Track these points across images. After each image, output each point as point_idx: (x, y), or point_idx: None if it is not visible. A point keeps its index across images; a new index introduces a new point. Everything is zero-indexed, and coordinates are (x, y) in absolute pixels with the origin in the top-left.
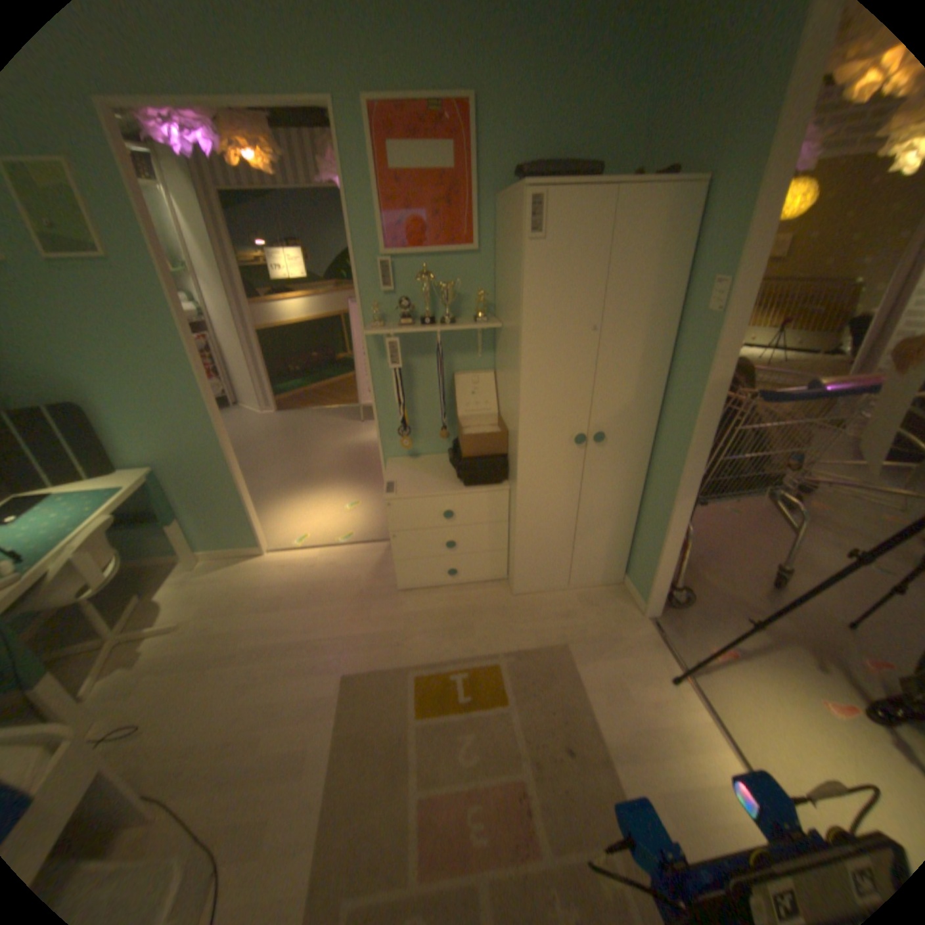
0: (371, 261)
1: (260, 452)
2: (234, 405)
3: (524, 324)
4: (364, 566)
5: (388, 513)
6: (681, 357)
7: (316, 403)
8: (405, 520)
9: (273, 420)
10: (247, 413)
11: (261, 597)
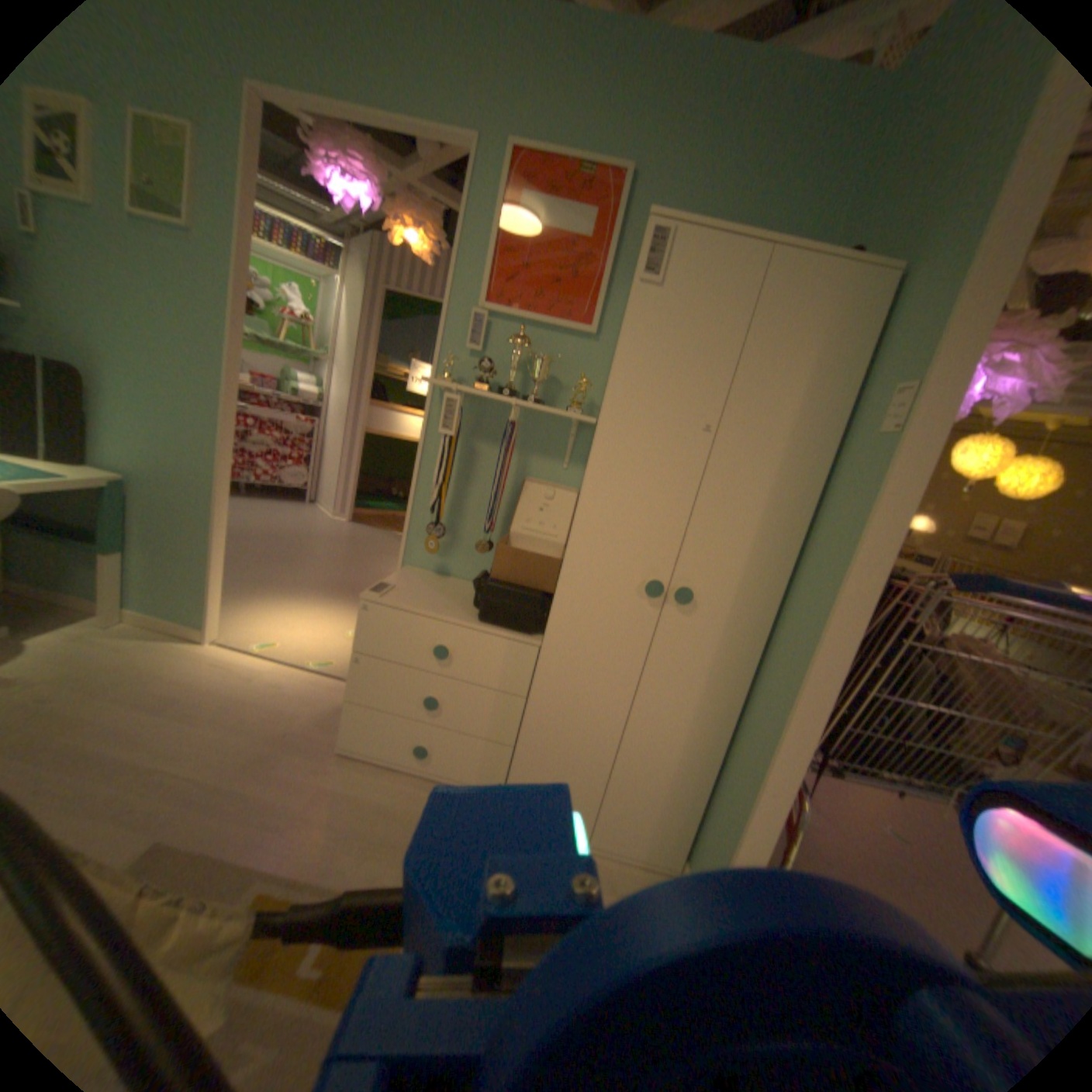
0: (467, 315)
1: (300, 549)
2: (312, 504)
3: (610, 392)
4: (317, 706)
5: (361, 622)
6: (831, 509)
7: (398, 529)
8: (380, 642)
9: (340, 528)
10: (319, 514)
11: (155, 692)
